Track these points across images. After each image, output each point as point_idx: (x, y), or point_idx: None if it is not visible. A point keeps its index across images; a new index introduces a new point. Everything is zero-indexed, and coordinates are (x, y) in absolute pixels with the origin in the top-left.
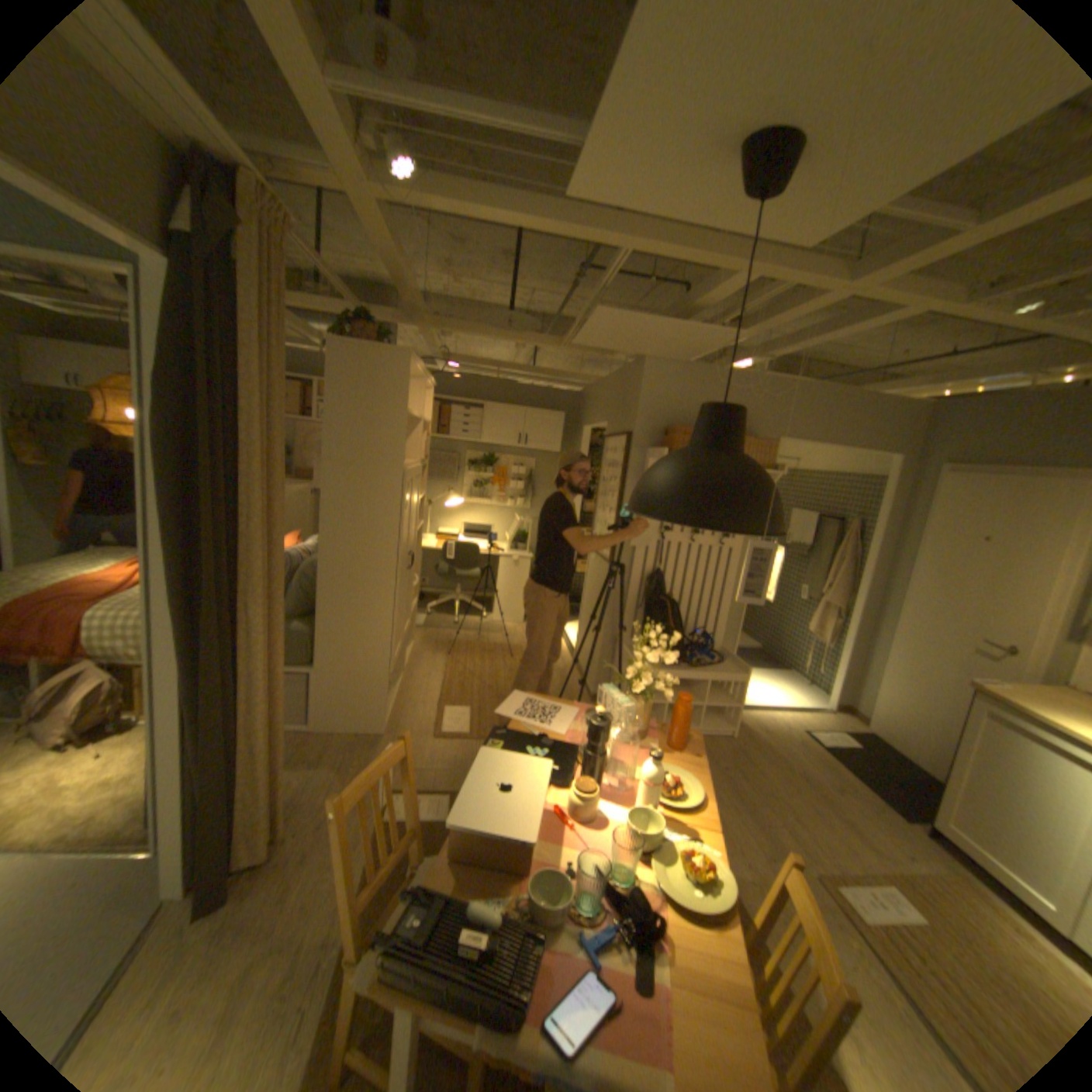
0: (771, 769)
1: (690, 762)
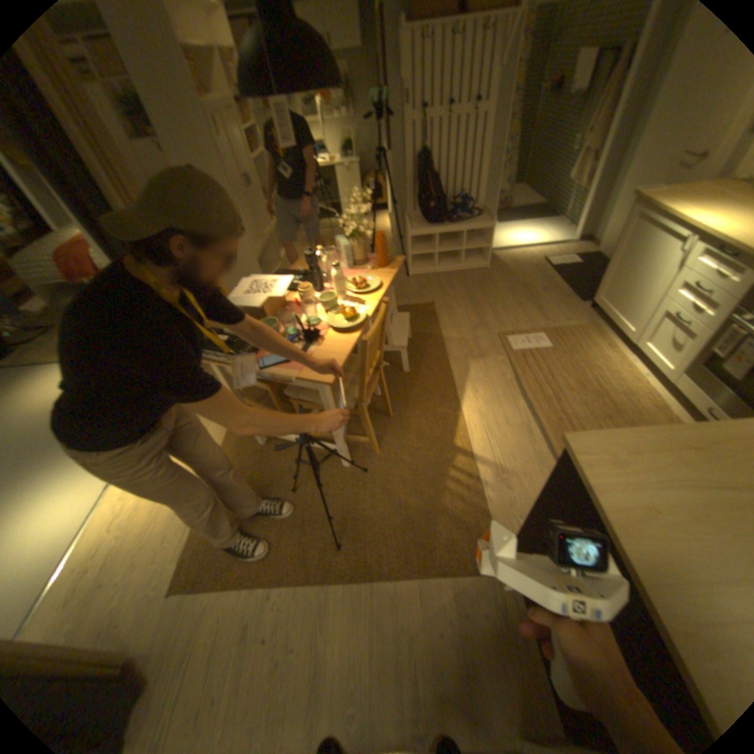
0: (501, 283)
1: (384, 272)
